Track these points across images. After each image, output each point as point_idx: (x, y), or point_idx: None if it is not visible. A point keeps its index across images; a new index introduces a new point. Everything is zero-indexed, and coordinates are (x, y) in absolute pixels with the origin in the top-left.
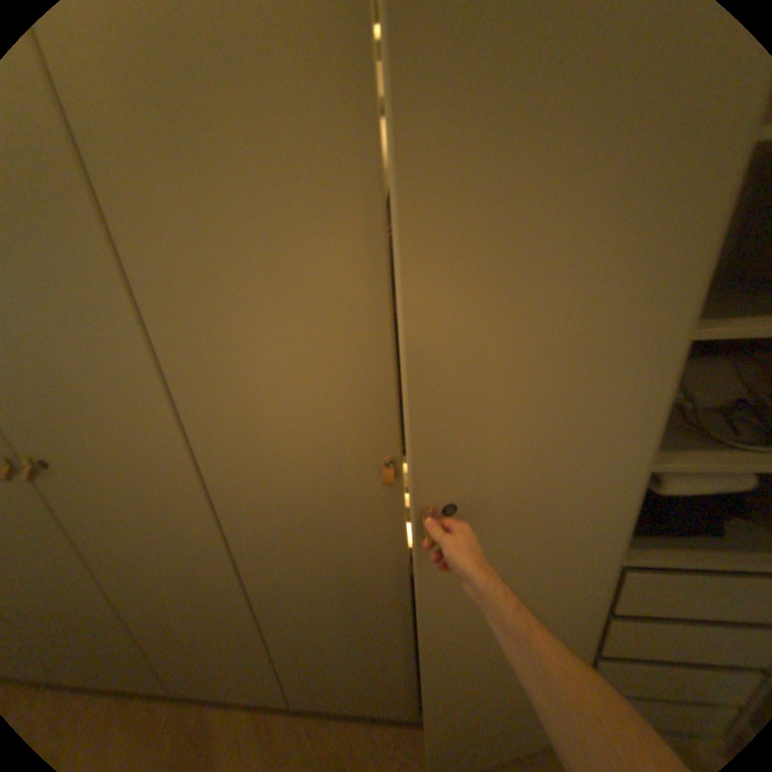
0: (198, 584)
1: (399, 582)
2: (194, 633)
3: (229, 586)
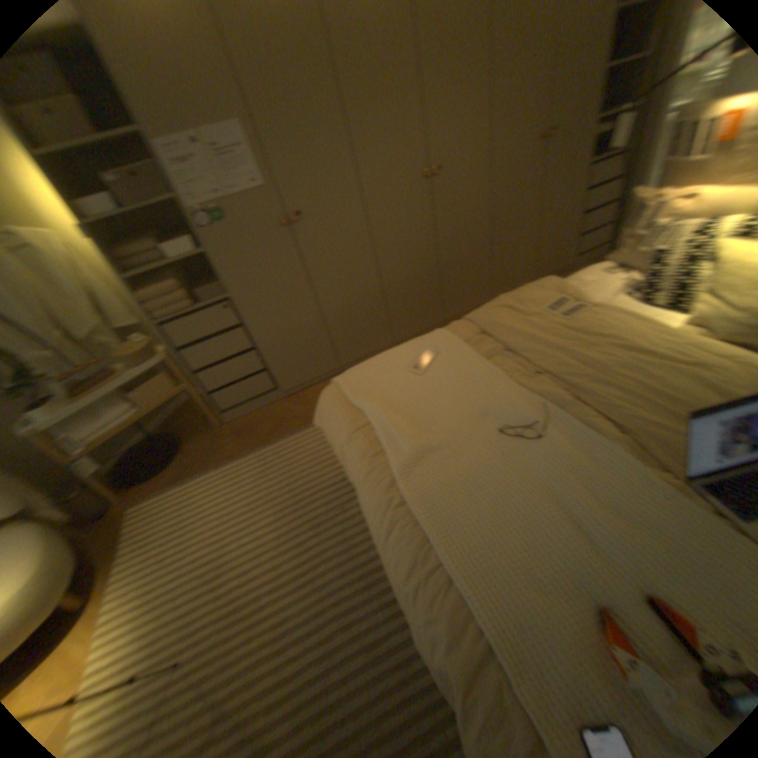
0: (475, 222)
1: (537, 192)
2: (466, 259)
3: (486, 218)
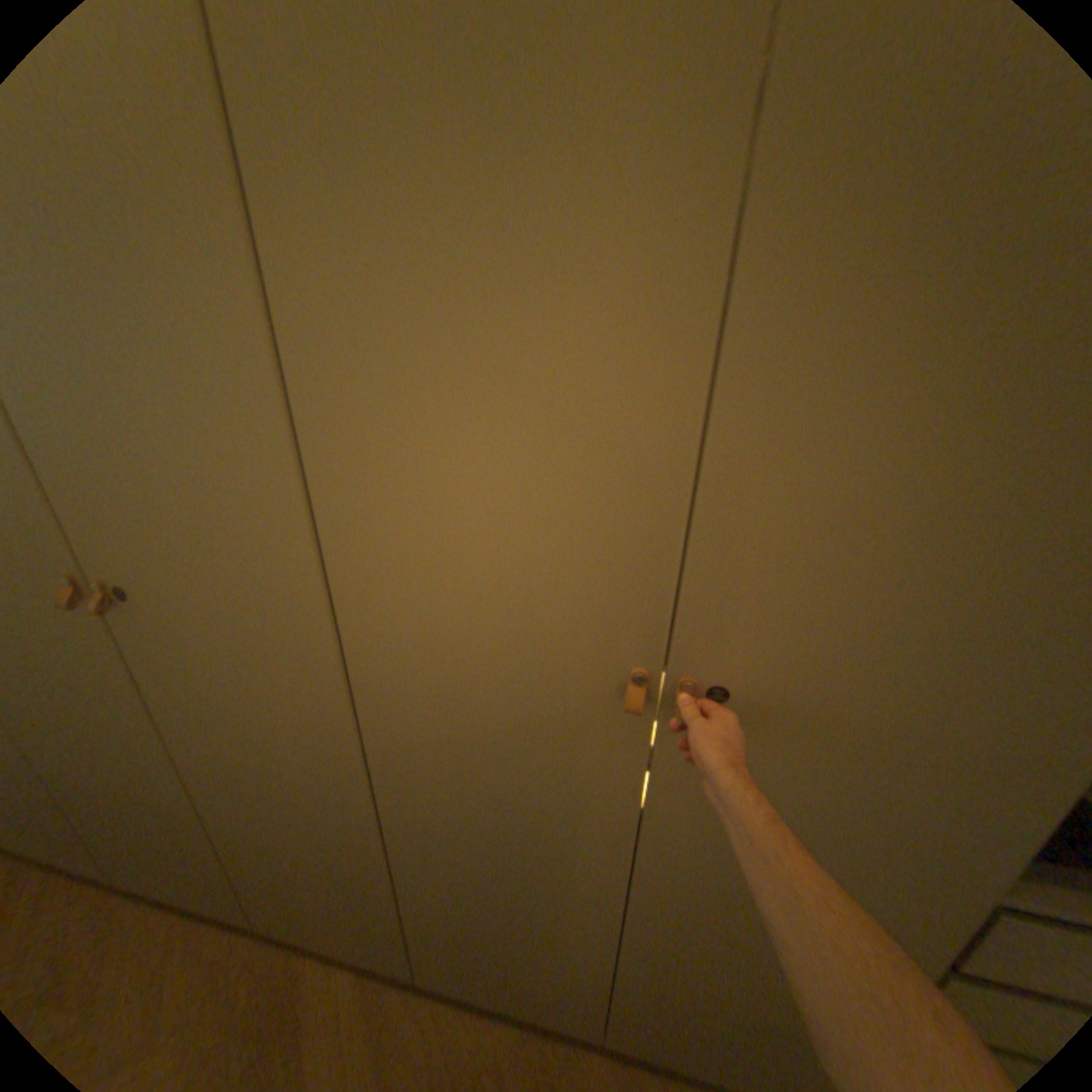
0: (315, 799)
1: (616, 856)
2: (299, 861)
3: (359, 810)
